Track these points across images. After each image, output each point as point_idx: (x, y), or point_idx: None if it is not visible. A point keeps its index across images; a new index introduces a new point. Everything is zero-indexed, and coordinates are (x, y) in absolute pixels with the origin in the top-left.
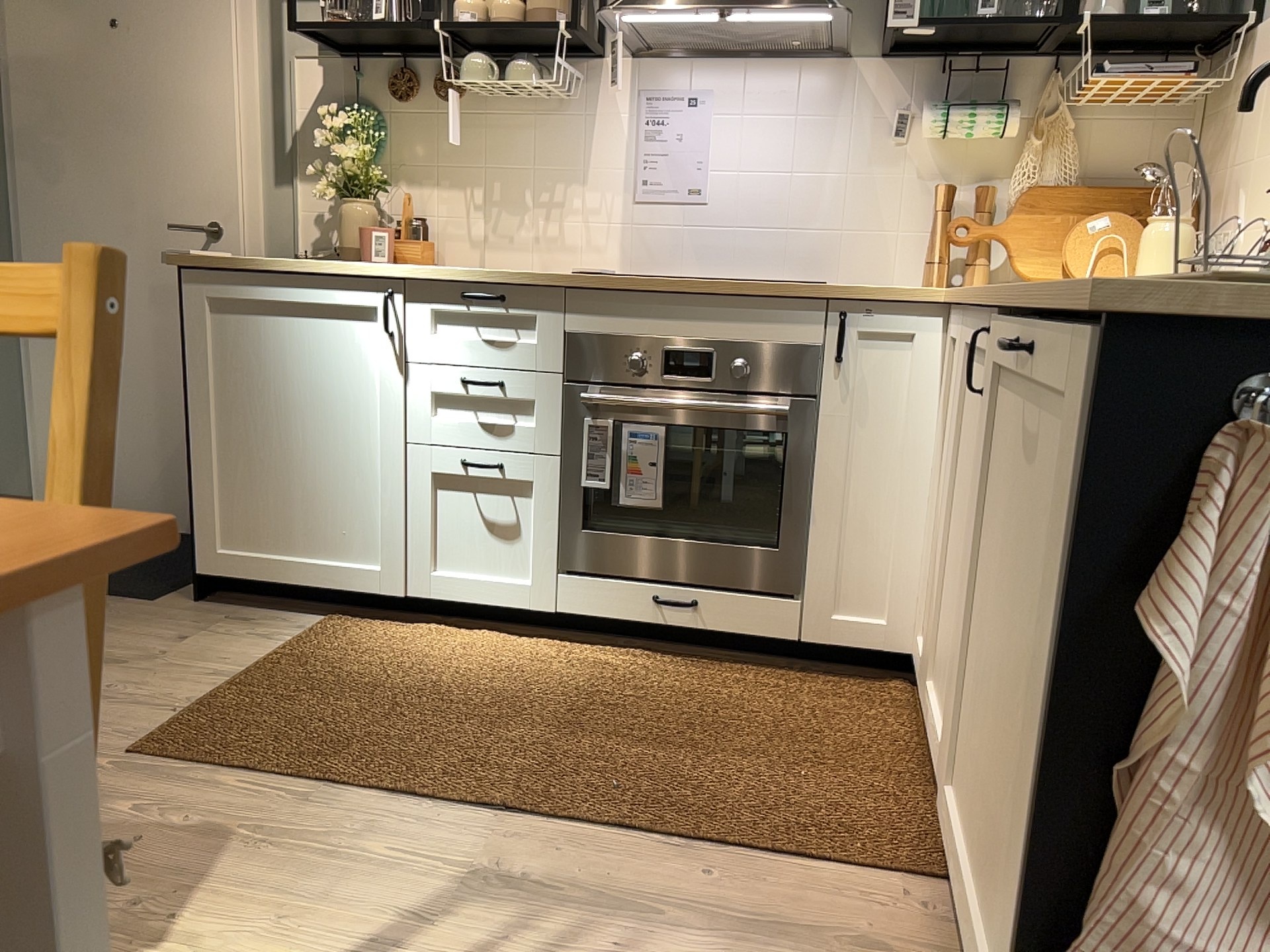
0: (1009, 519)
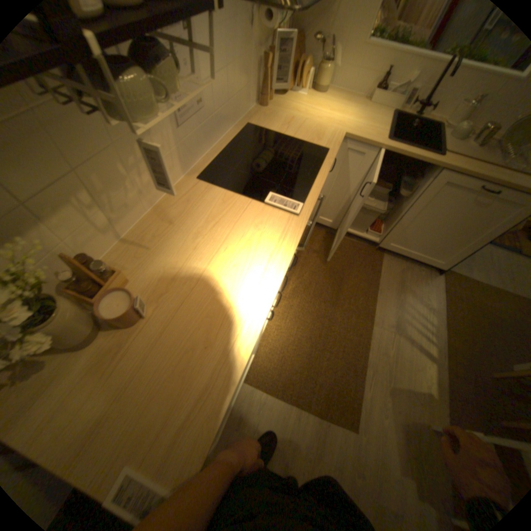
0: (456, 210)
